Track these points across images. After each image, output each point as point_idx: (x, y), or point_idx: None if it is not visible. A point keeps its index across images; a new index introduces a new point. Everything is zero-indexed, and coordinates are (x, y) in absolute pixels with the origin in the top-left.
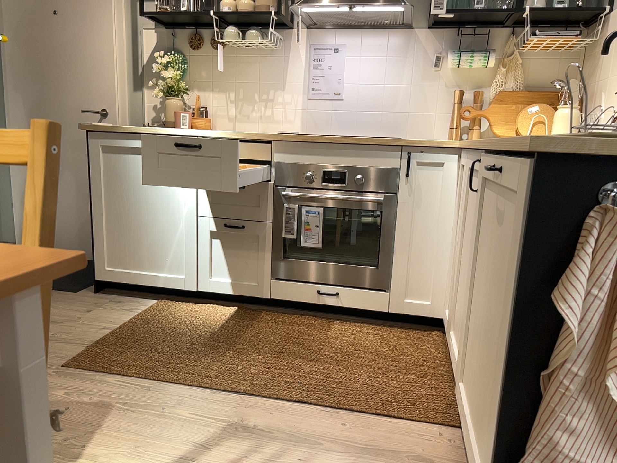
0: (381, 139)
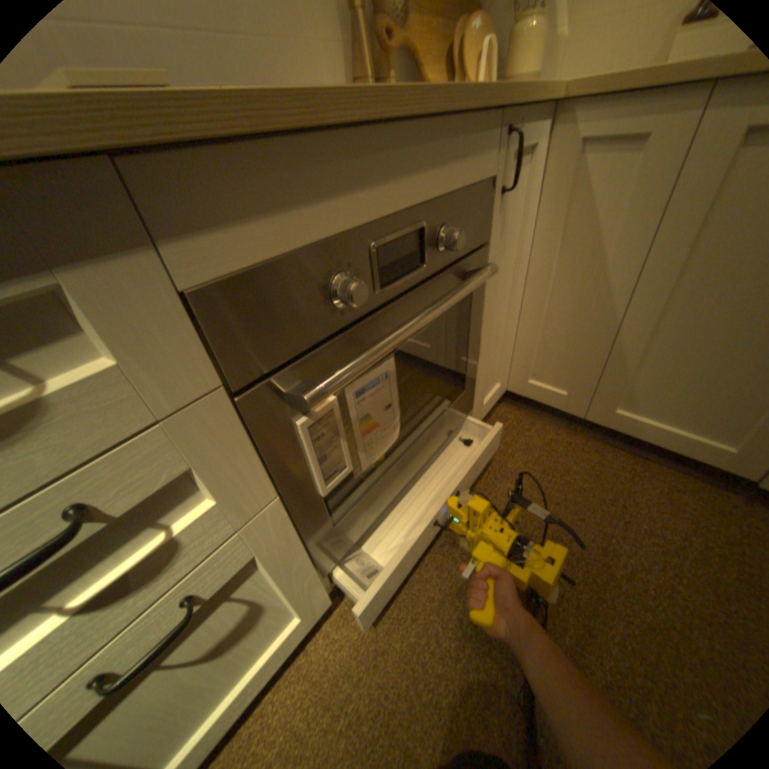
0: (475, 85)
